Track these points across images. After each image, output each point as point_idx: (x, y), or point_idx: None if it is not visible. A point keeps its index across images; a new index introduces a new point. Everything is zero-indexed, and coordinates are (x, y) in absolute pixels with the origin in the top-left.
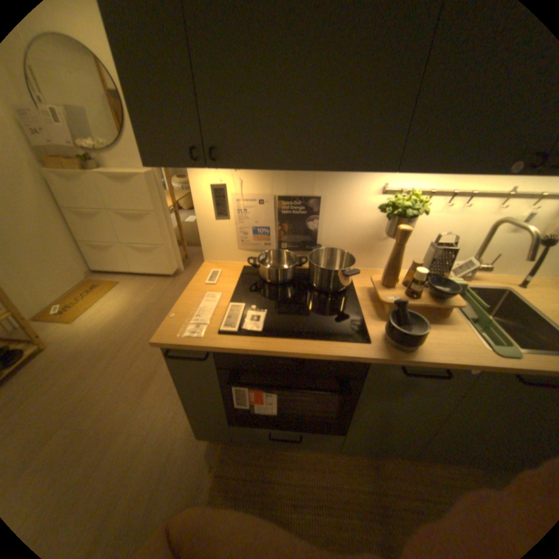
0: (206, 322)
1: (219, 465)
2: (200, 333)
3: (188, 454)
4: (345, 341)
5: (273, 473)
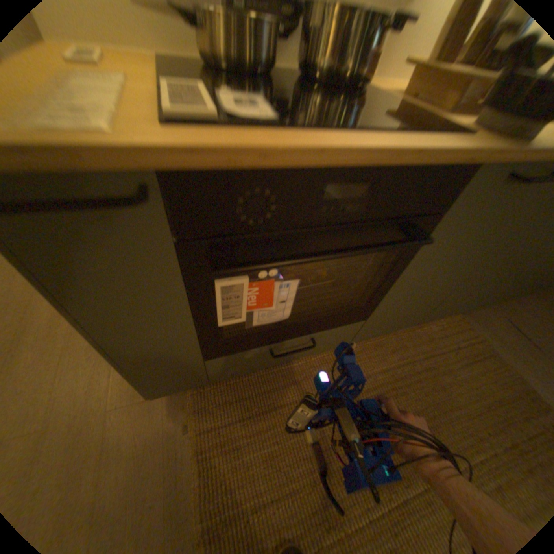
0: (109, 108)
1: (196, 417)
2: (98, 124)
3: (138, 423)
4: (441, 131)
5: (275, 396)
